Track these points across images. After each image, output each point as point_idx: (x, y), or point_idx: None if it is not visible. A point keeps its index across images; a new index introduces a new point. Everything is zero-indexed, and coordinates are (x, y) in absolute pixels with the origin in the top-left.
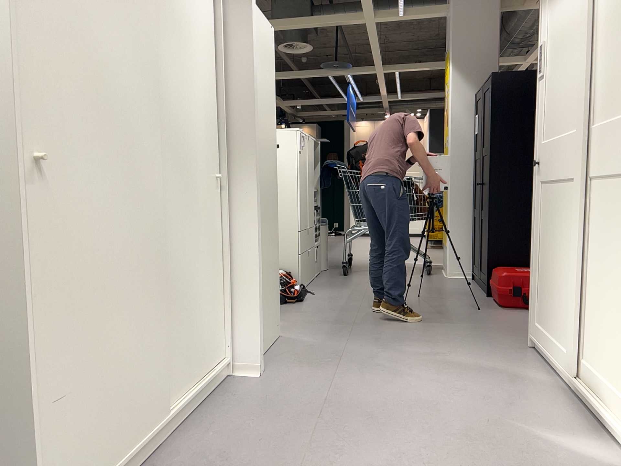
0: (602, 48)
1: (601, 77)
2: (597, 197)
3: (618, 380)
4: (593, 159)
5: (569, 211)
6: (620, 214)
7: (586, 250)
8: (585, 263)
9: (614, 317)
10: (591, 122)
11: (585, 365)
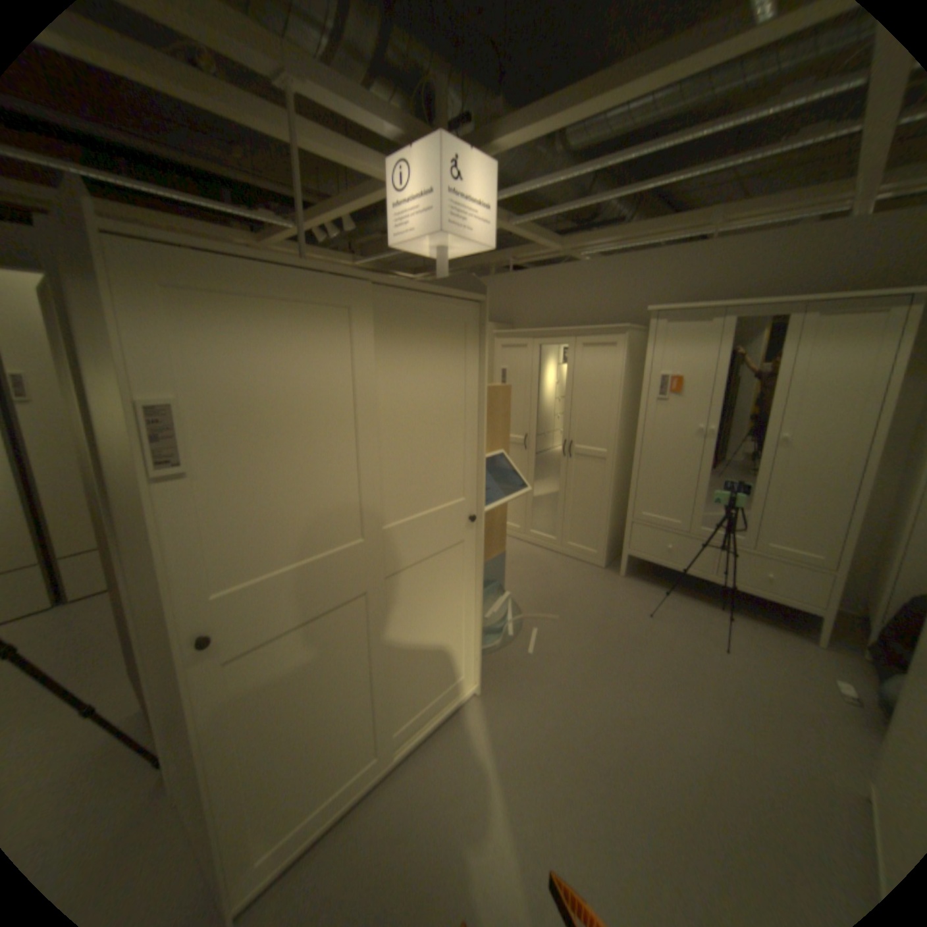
0: (397, 449)
1: (398, 476)
2: (402, 586)
3: (446, 682)
4: (396, 555)
5: (370, 624)
6: (437, 580)
7: (388, 643)
8: (388, 654)
9: (438, 650)
10: (381, 521)
11: (402, 729)
